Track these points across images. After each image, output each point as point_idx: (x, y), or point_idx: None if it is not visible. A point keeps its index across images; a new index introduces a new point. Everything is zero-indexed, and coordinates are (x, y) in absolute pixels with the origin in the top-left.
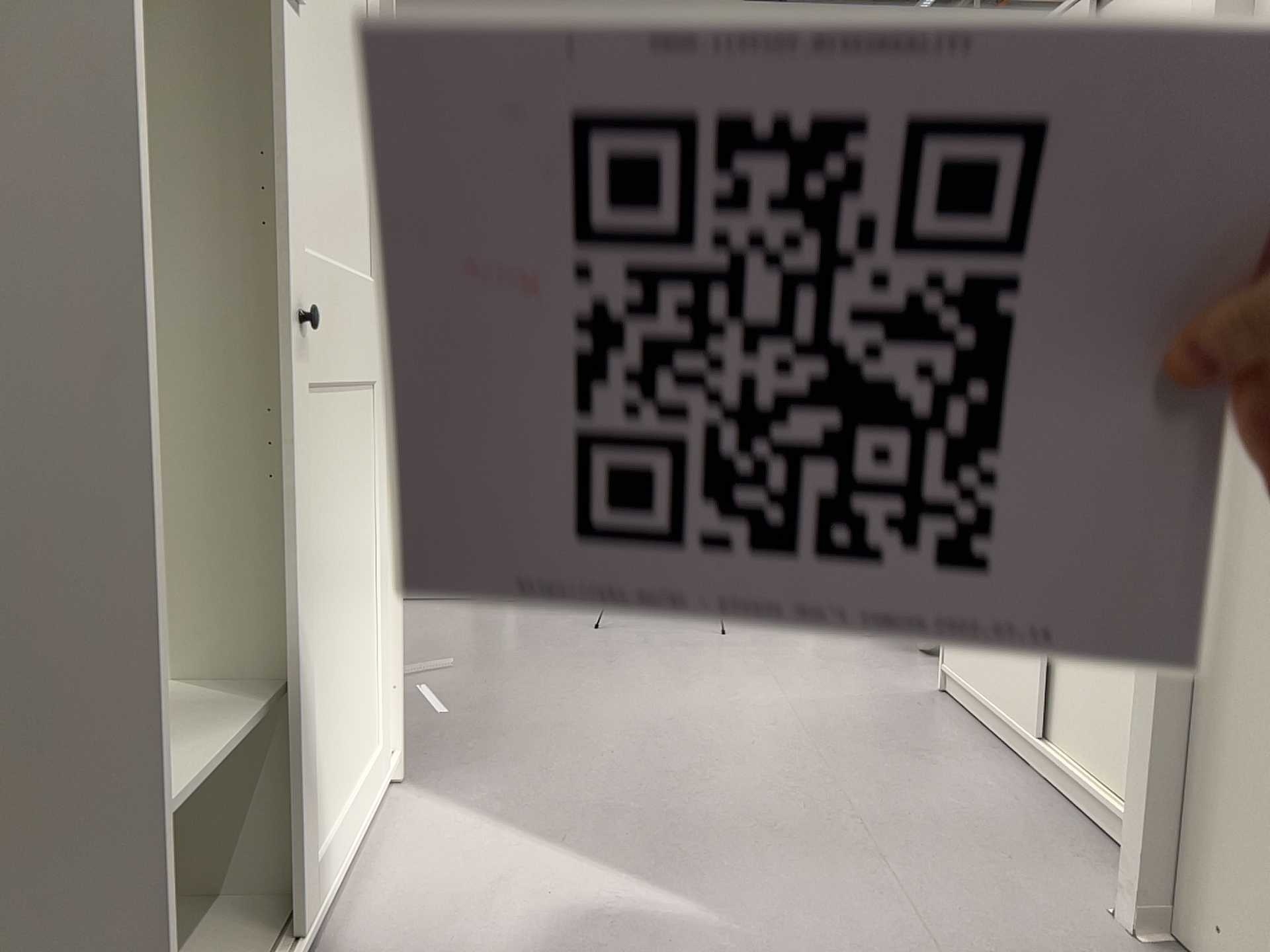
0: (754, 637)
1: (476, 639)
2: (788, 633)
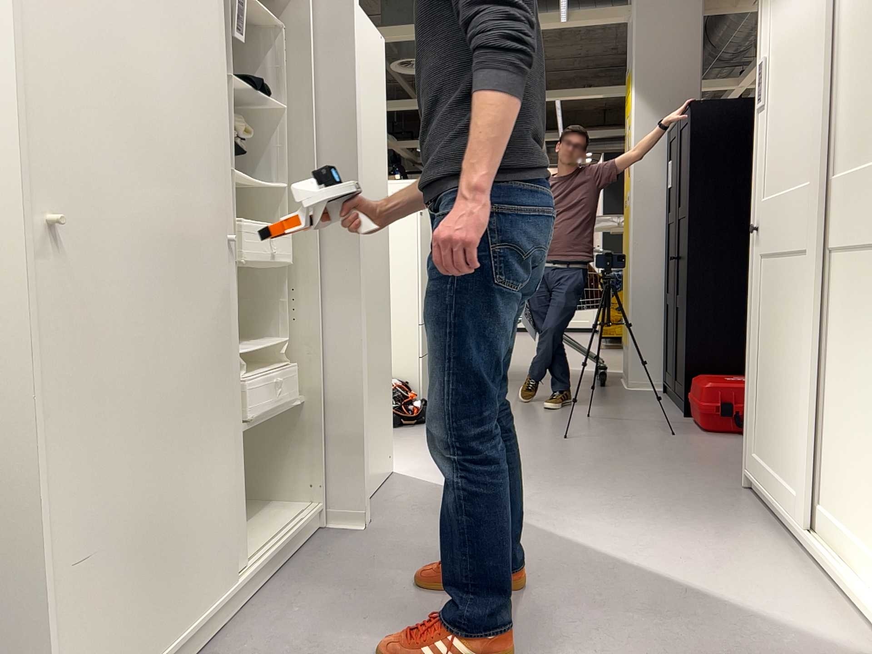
0: None
1: None
2: None
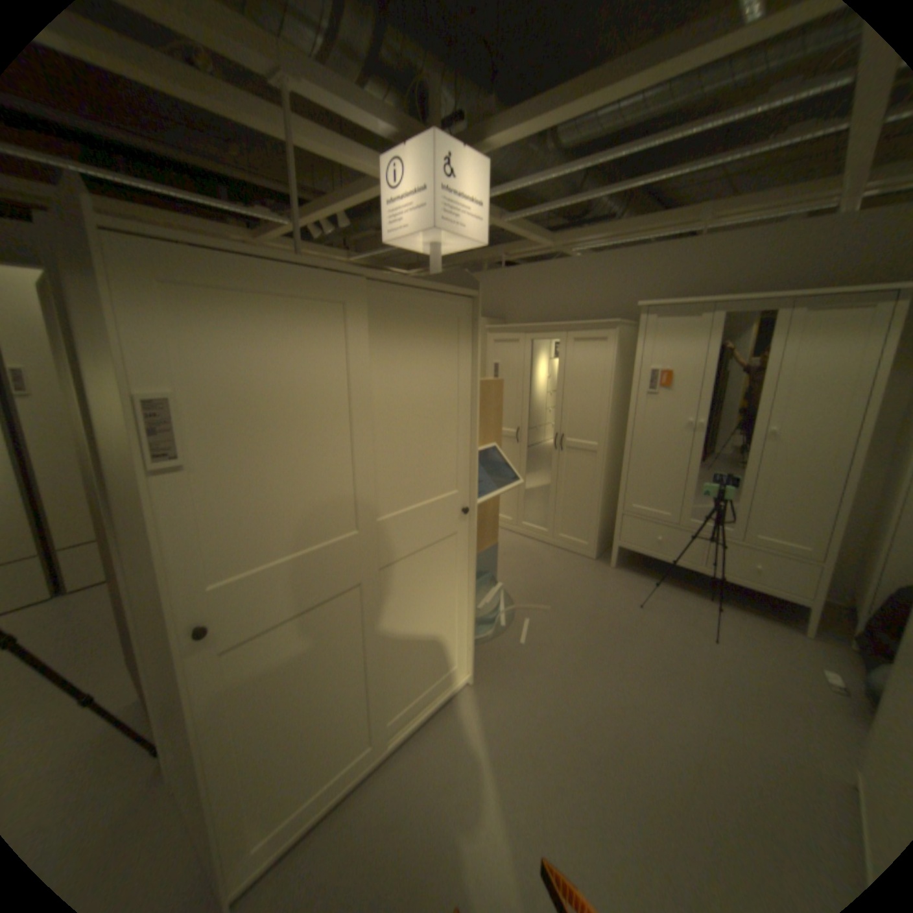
0: (736, 653)
1: (575, 592)
2: (766, 660)
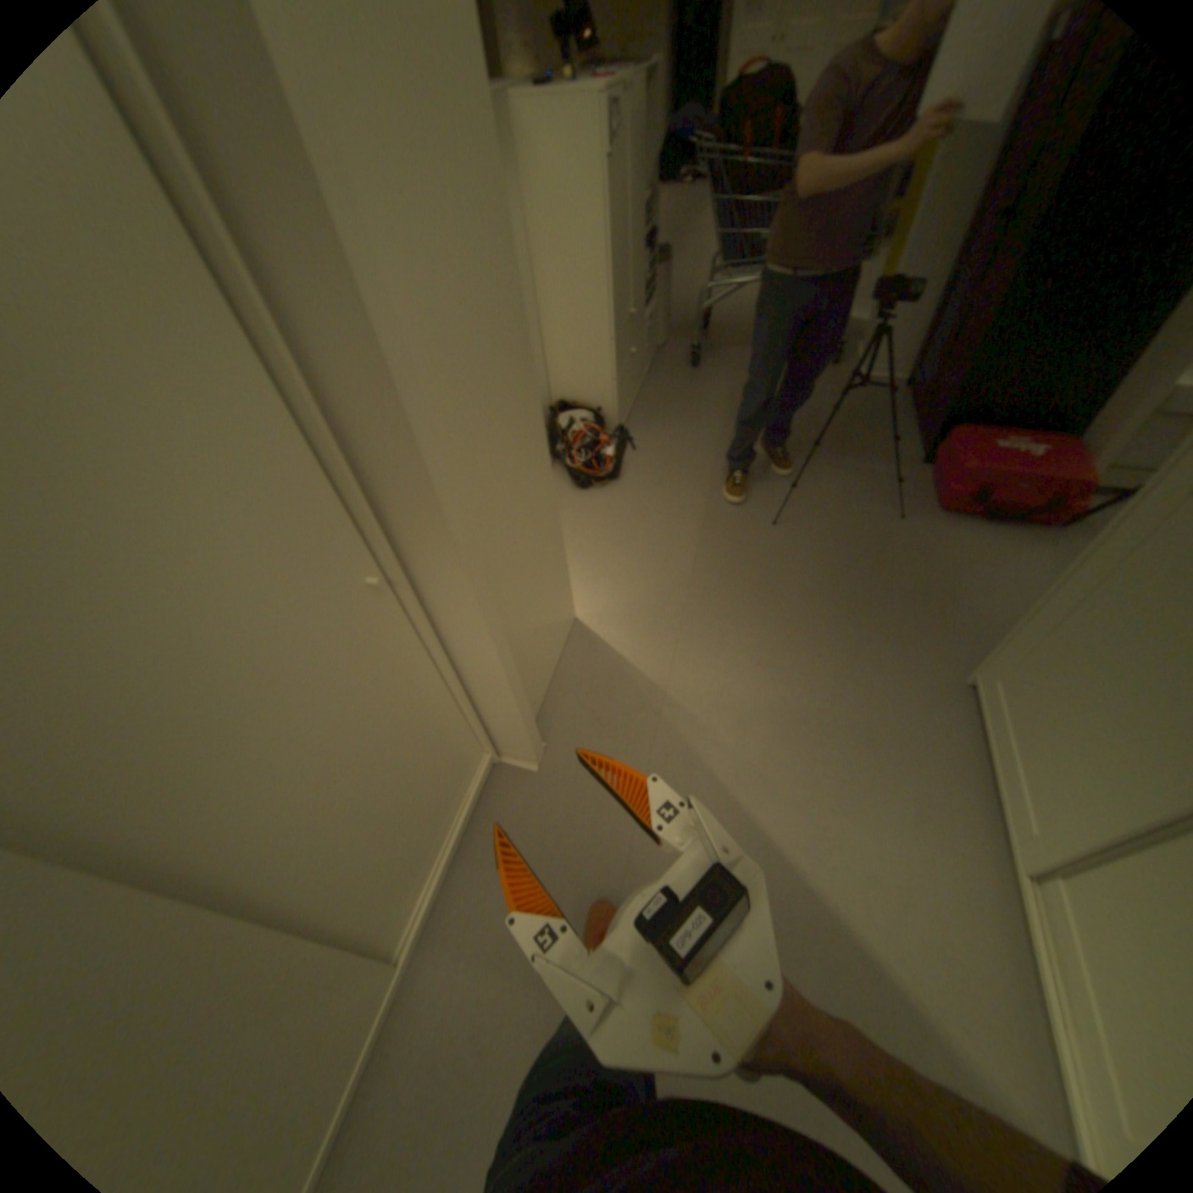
0: None
1: None
2: None
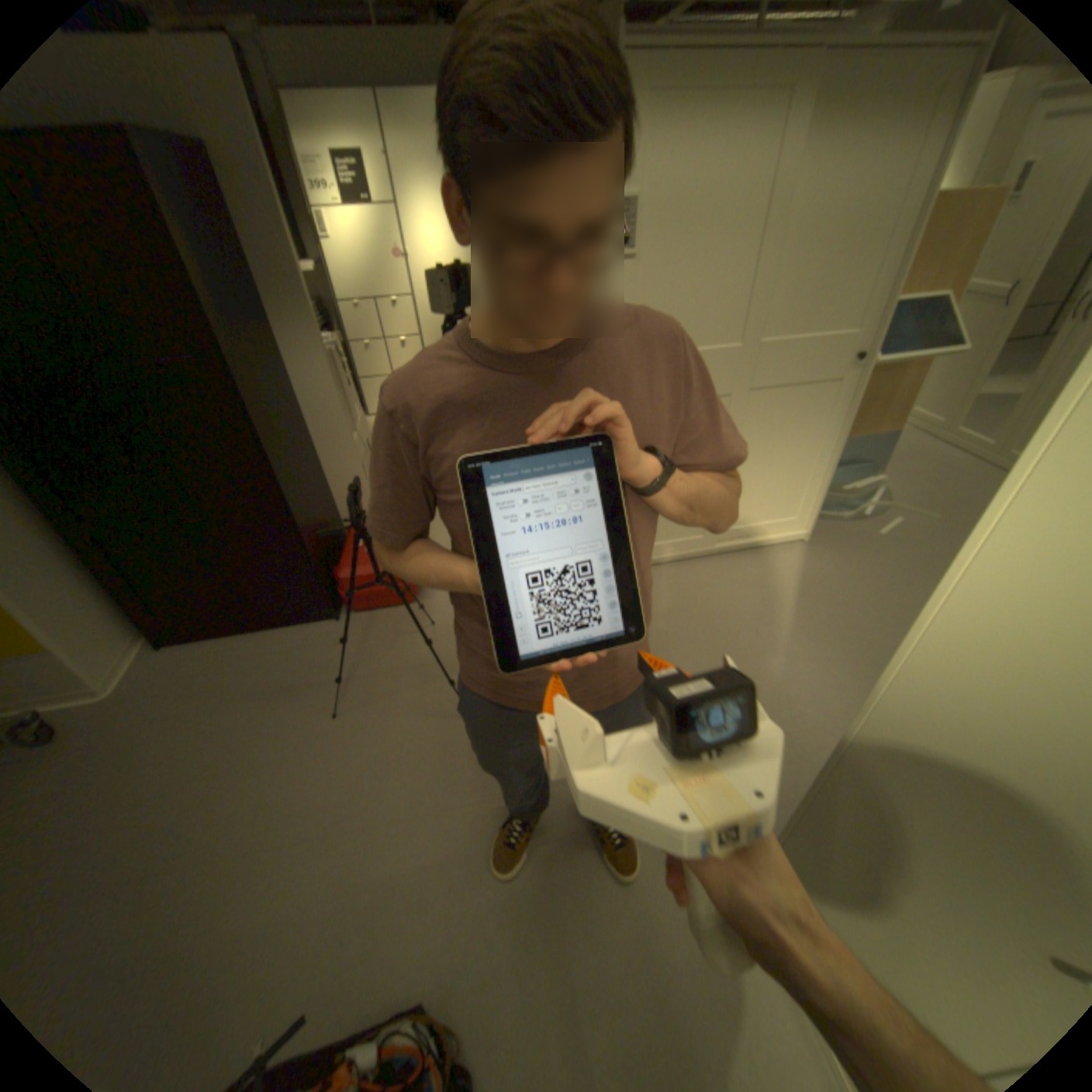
0: None
1: None
2: None
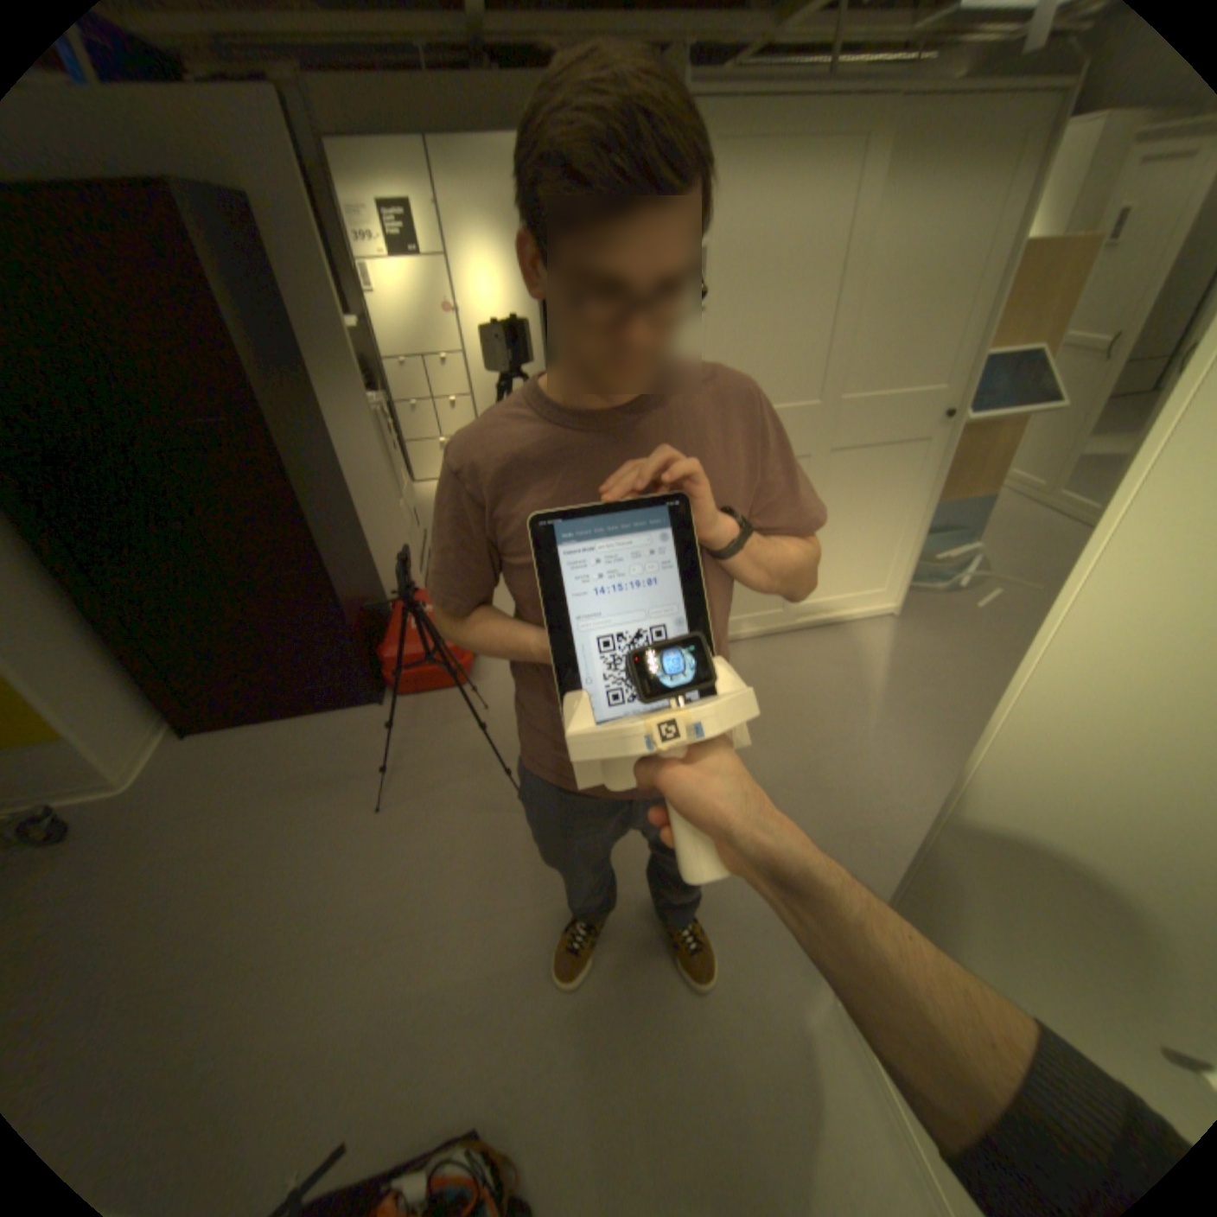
0: None
1: None
2: None
